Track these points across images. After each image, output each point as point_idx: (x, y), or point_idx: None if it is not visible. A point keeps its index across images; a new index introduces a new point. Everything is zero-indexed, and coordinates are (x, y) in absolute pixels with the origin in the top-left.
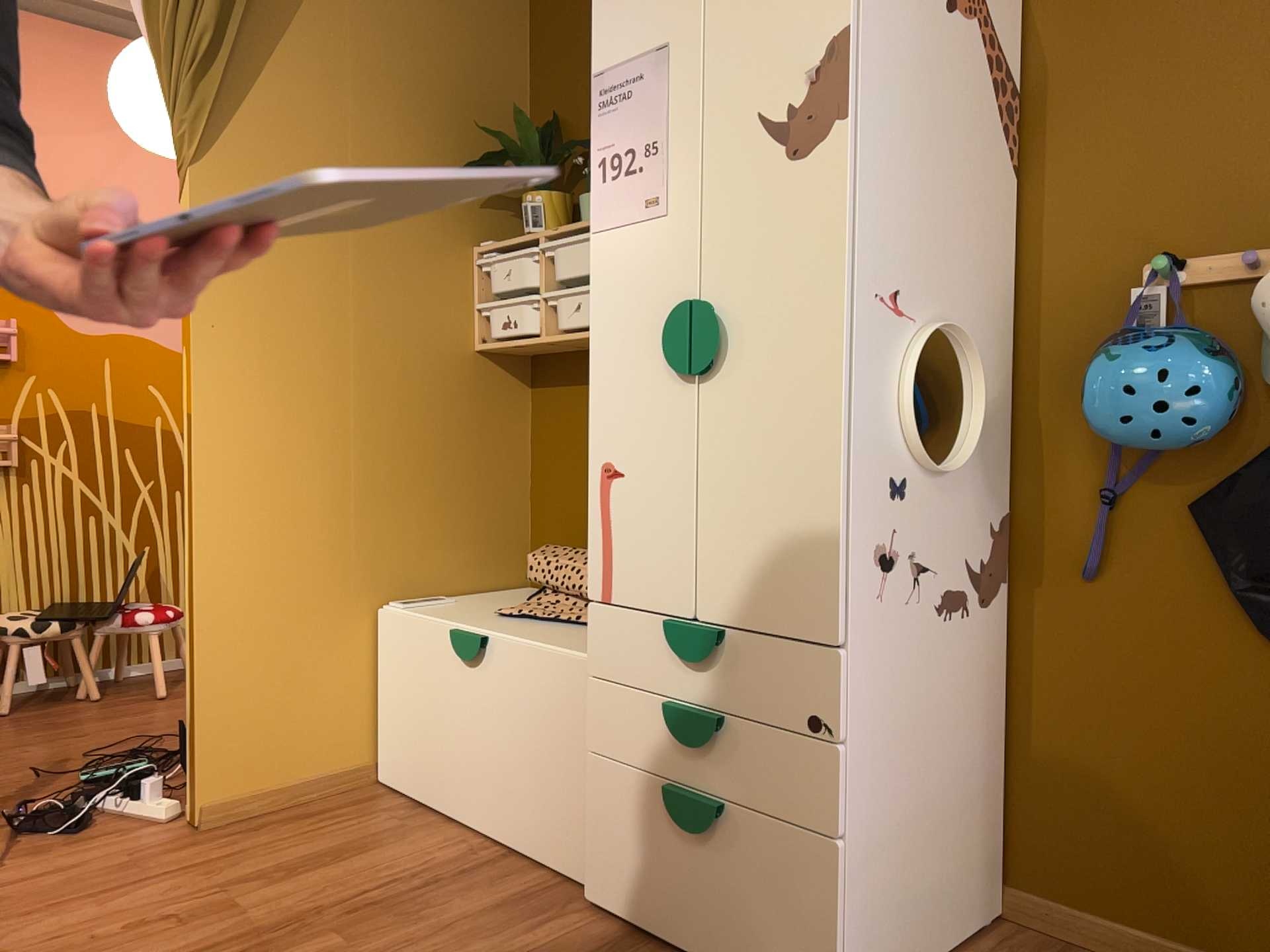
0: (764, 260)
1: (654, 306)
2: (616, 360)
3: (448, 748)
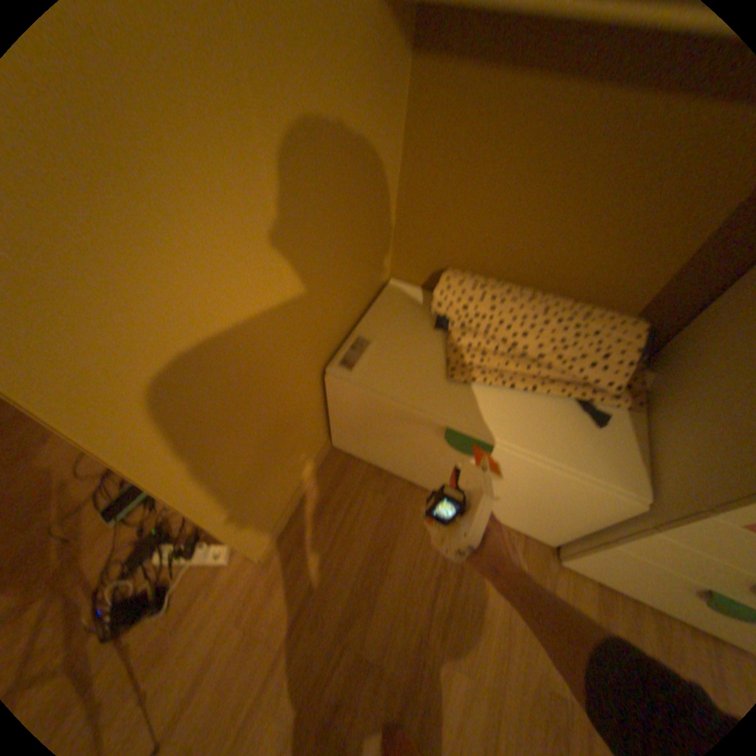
0: None
1: None
2: None
3: (419, 463)
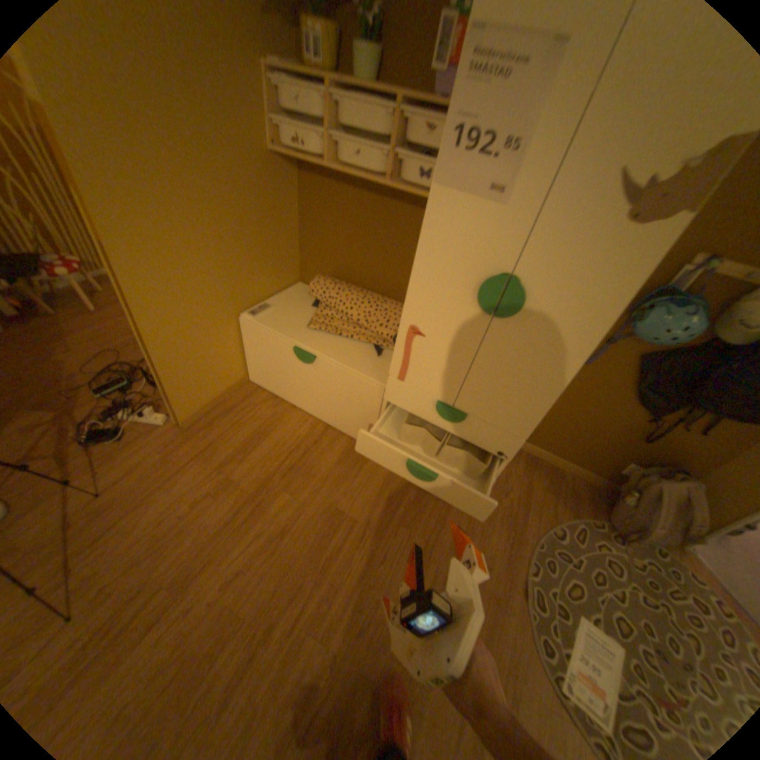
0: (570, 275)
1: (473, 262)
2: (433, 279)
3: (293, 385)
